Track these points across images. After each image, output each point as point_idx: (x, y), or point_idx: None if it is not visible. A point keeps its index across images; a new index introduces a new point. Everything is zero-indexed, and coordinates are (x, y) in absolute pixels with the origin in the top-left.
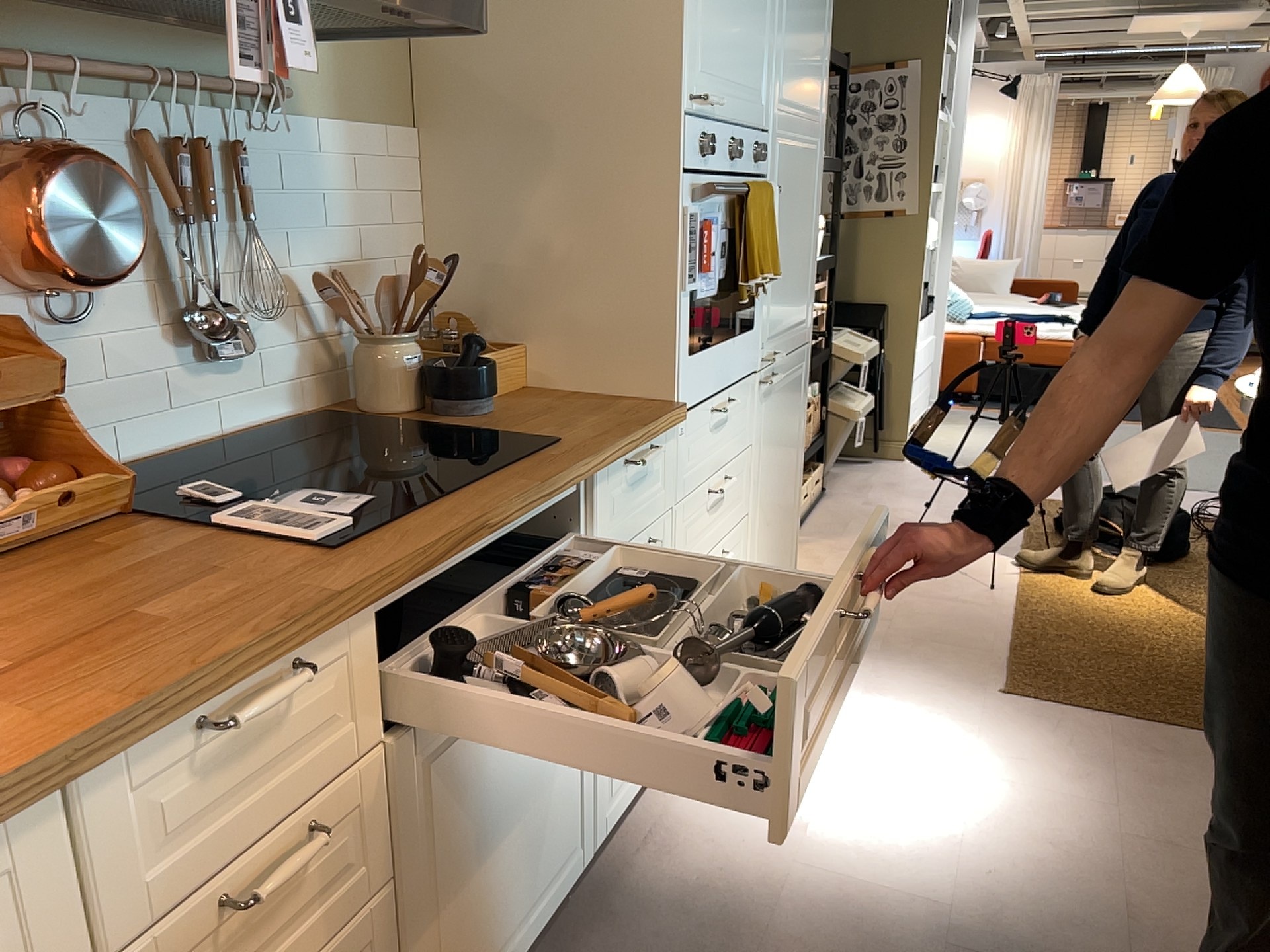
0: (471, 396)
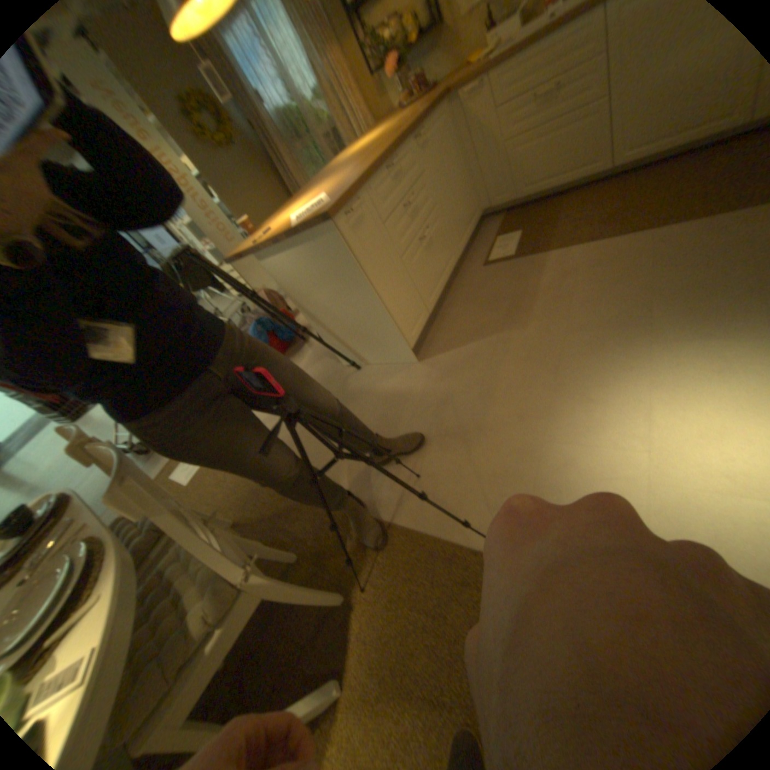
0: None
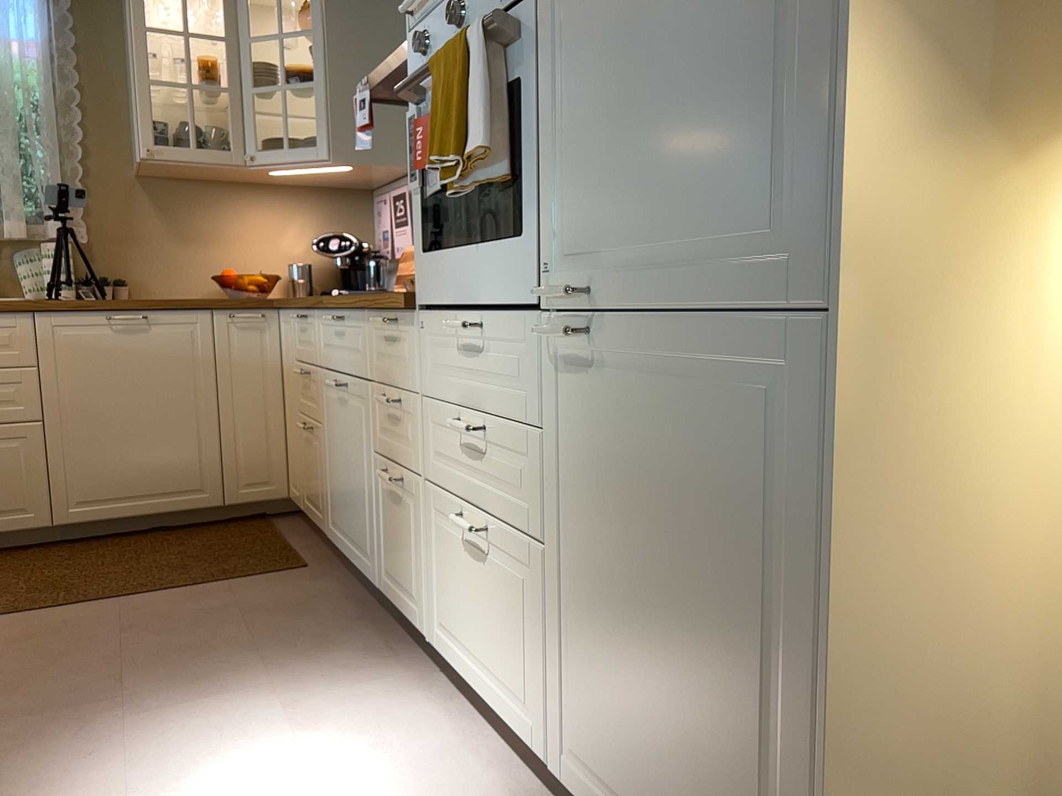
0: None
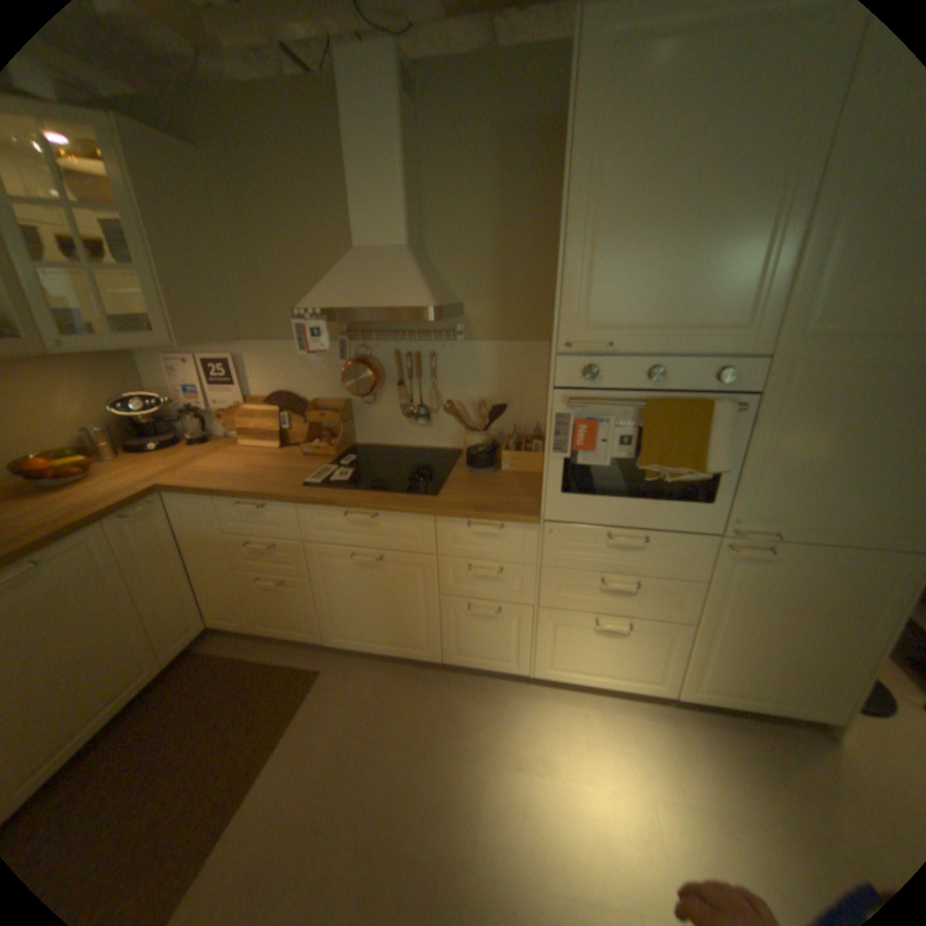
0: (470, 465)
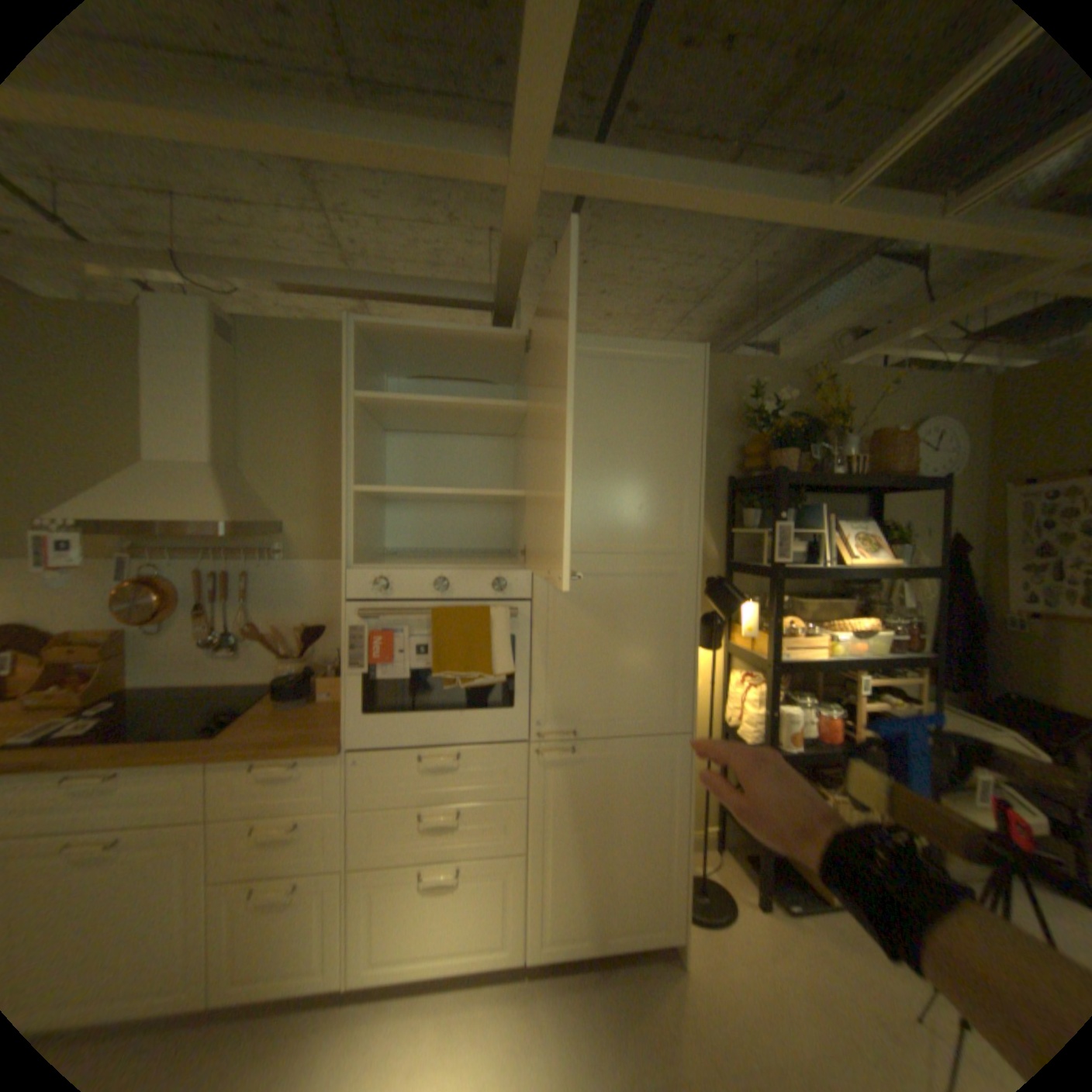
0: (275, 698)
